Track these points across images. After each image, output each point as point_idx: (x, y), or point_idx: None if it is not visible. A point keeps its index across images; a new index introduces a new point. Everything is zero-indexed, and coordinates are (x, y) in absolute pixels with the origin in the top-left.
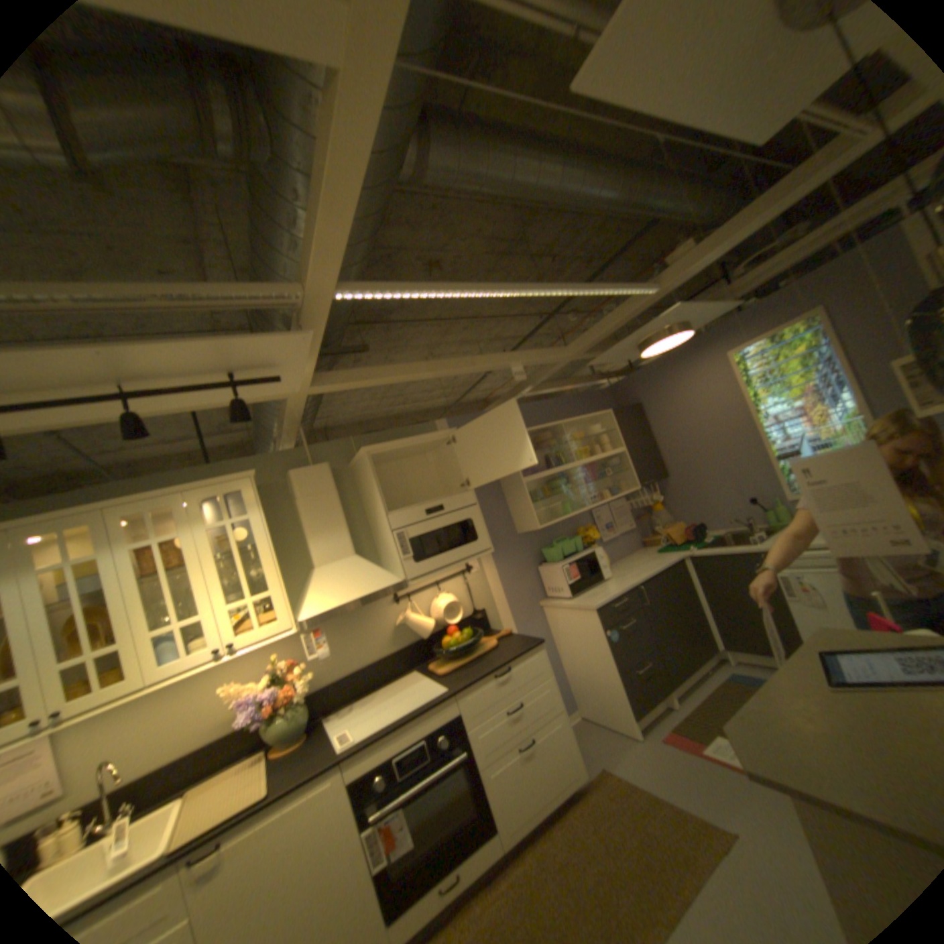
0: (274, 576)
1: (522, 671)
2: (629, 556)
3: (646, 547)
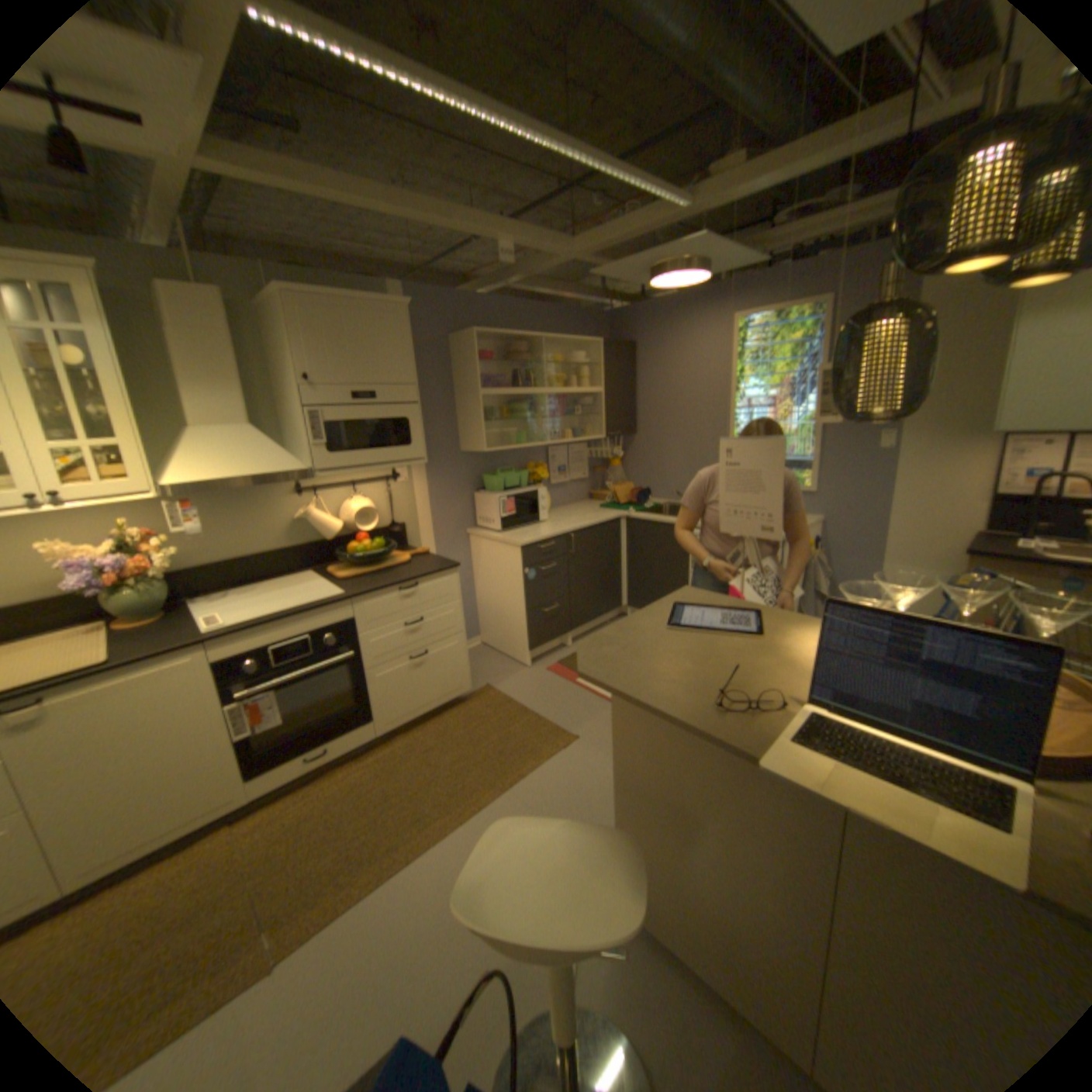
0: (125, 422)
1: (430, 589)
2: (573, 505)
3: (592, 500)
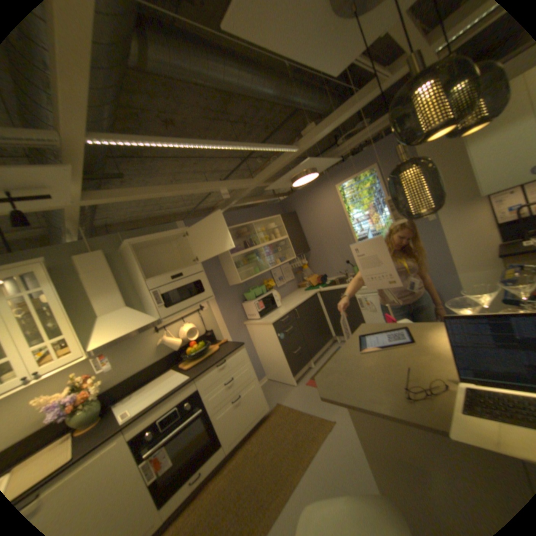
0: (66, 326)
1: (232, 361)
2: (291, 293)
3: (300, 288)
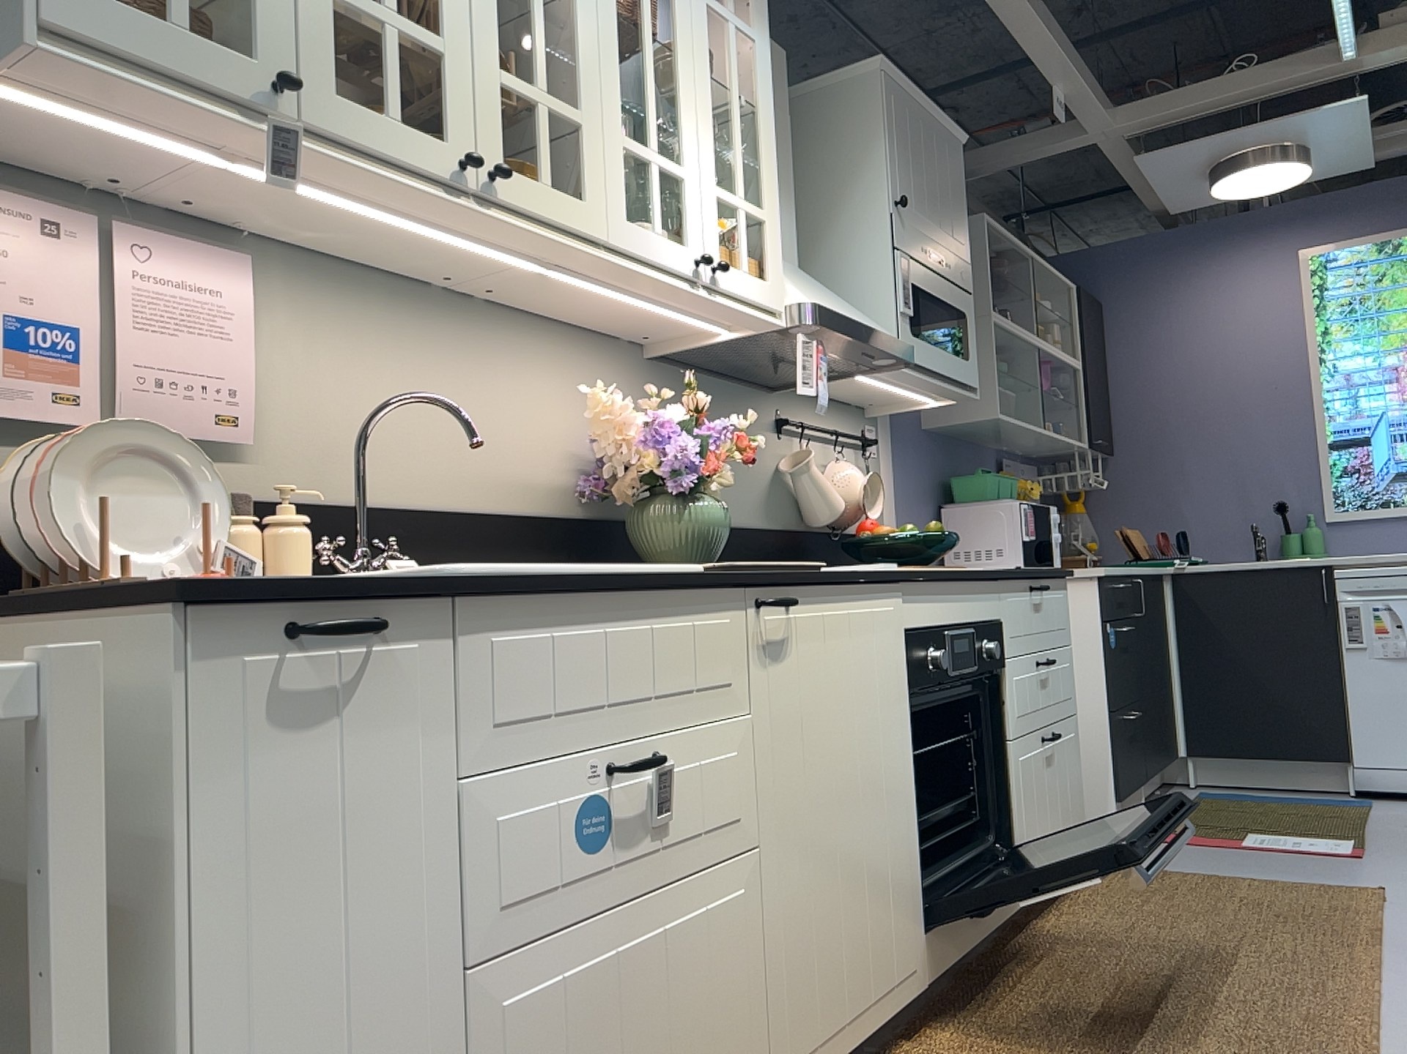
0: (774, 186)
1: (1053, 602)
2: None
3: None
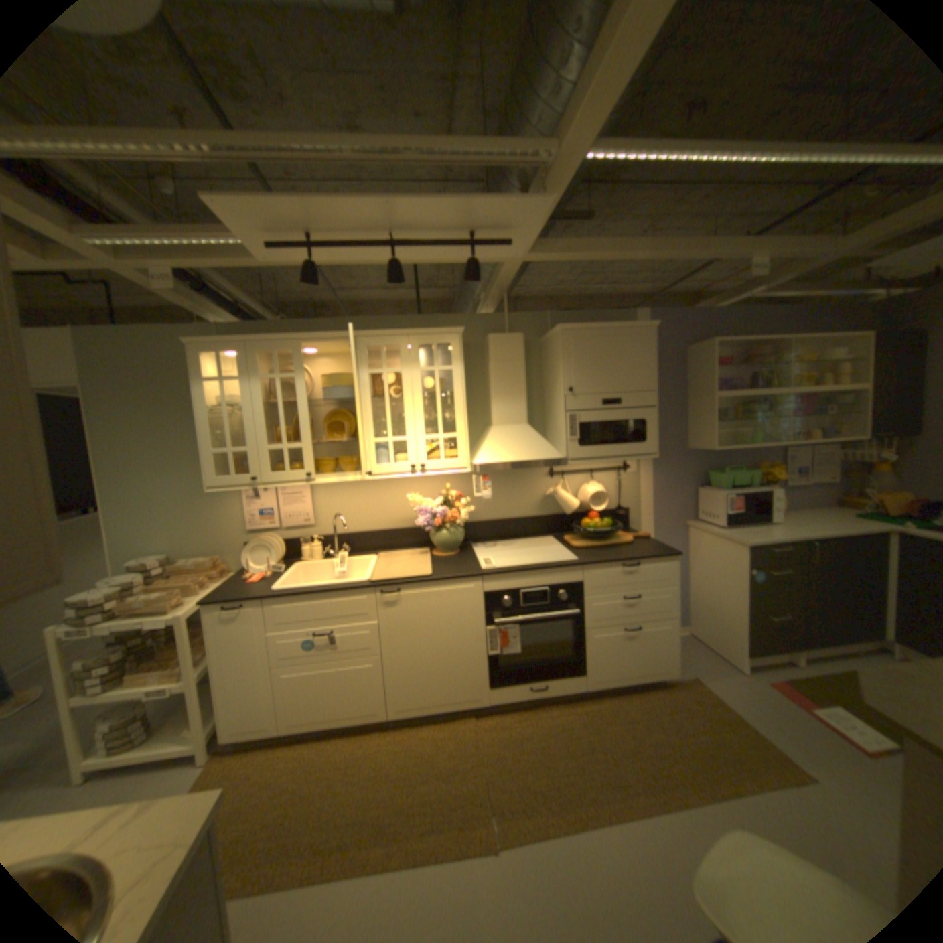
0: (463, 424)
1: (652, 571)
2: (817, 510)
3: (845, 506)
